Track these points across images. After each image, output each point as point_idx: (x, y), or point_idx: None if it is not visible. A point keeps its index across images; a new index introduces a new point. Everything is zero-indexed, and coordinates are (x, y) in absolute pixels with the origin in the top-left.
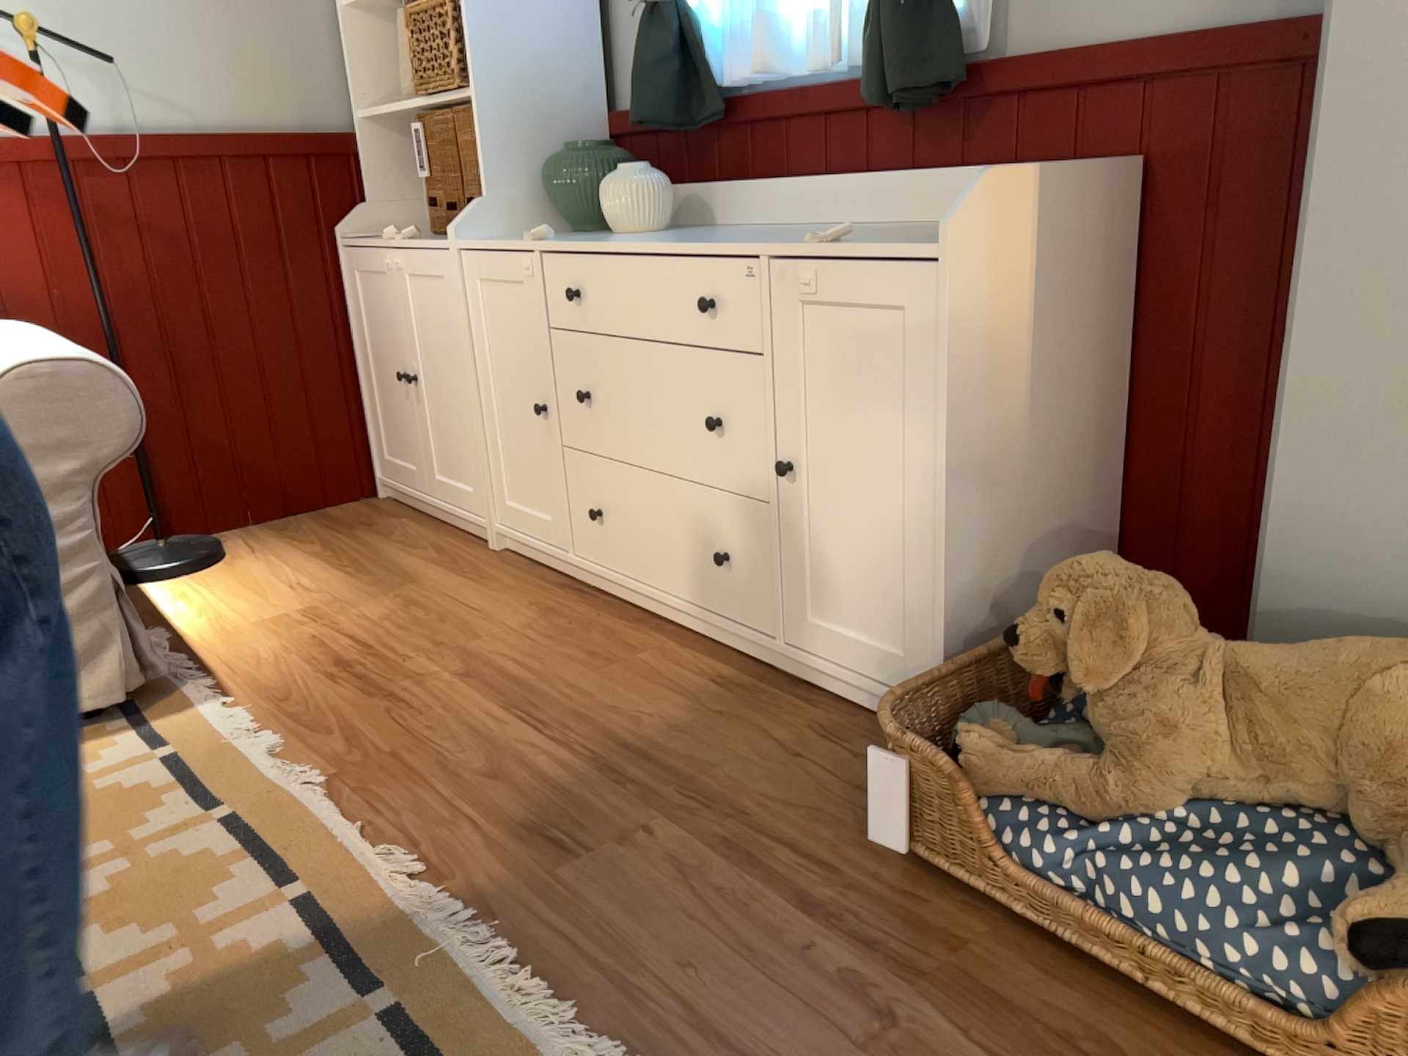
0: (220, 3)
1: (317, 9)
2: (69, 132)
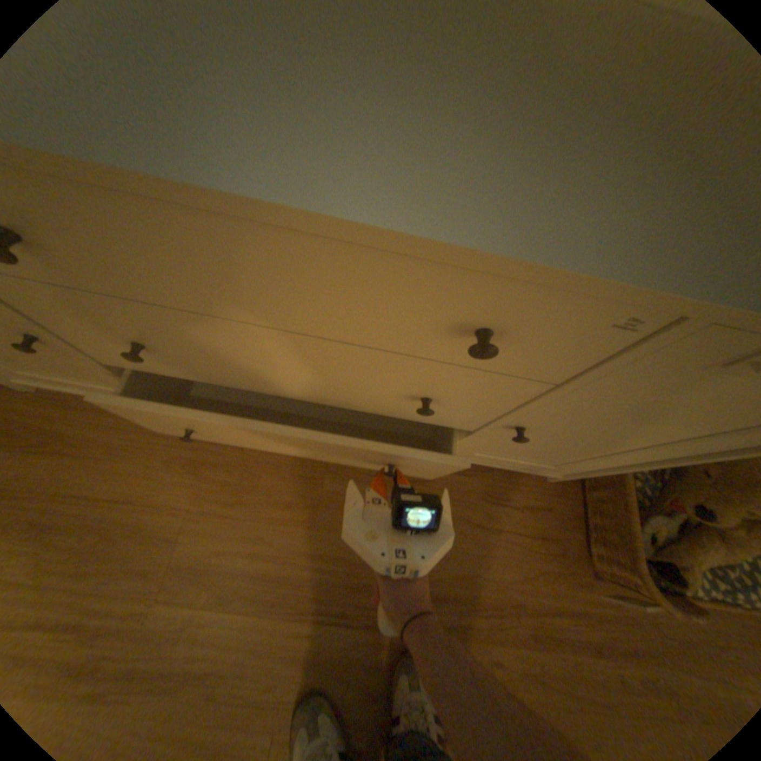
0: None
1: None
2: None
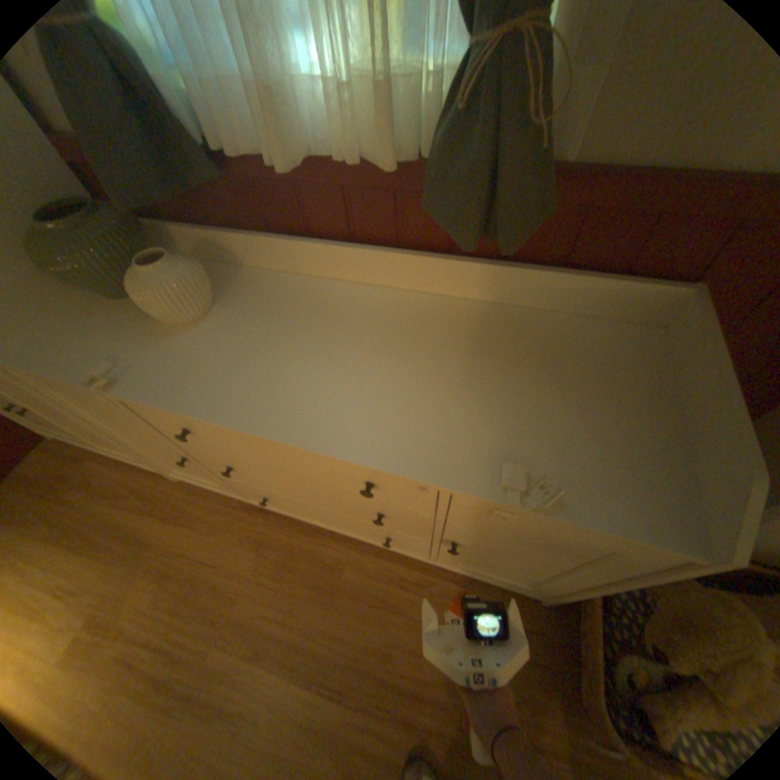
0: None
1: None
2: None
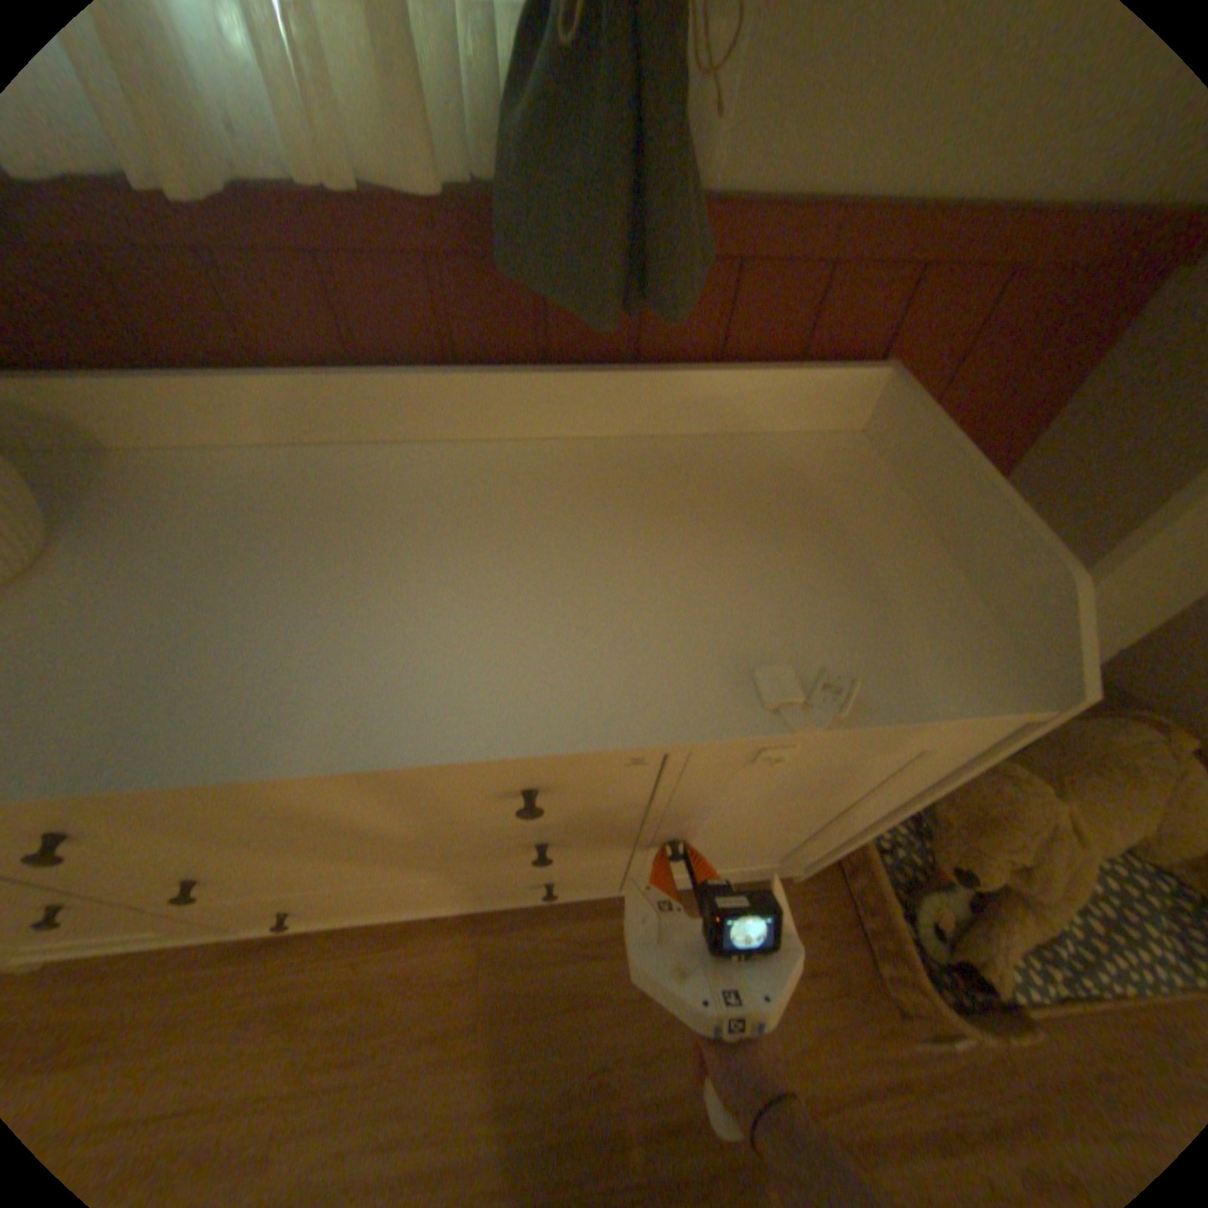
0: None
1: None
2: None
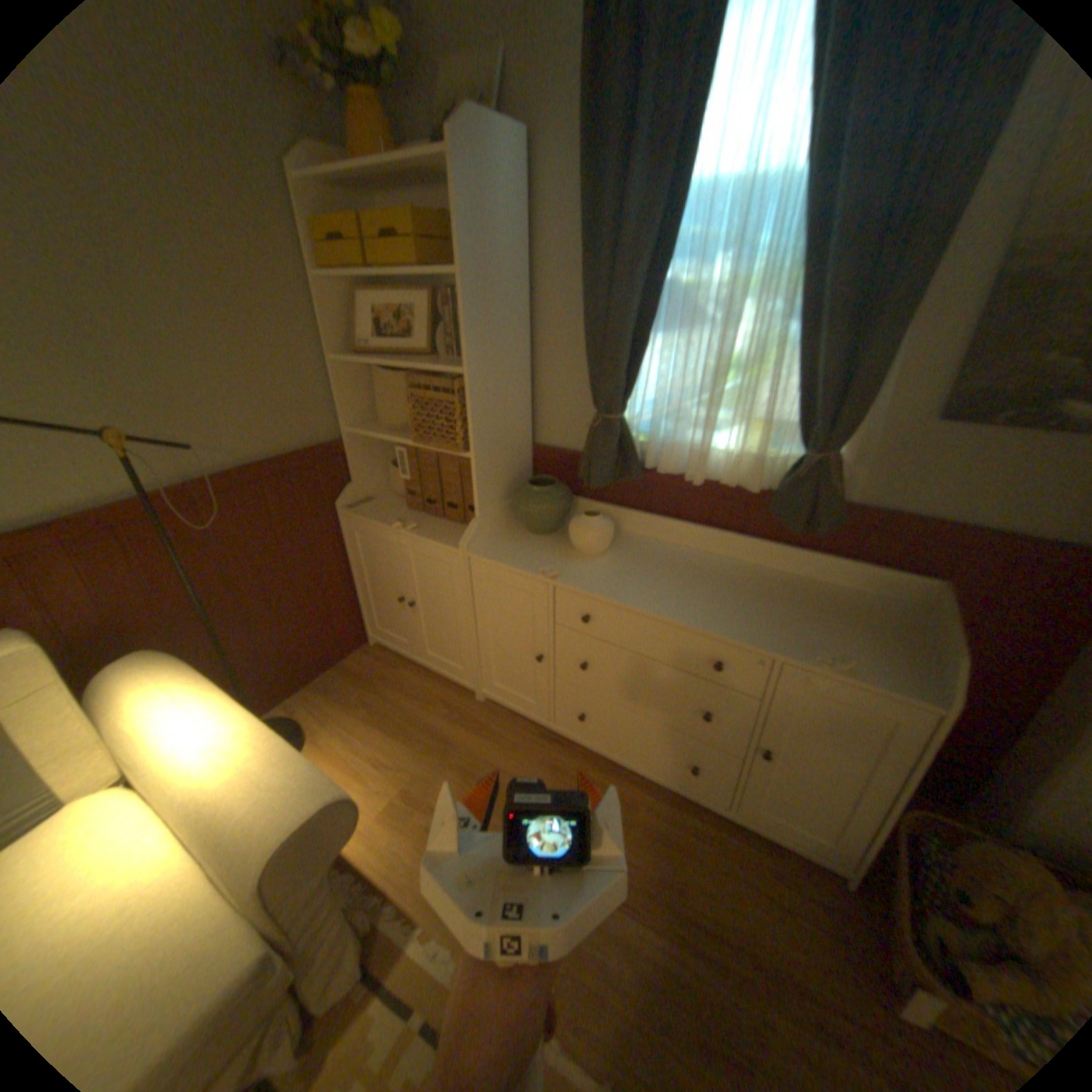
0: (245, 362)
1: (311, 354)
2: (142, 483)
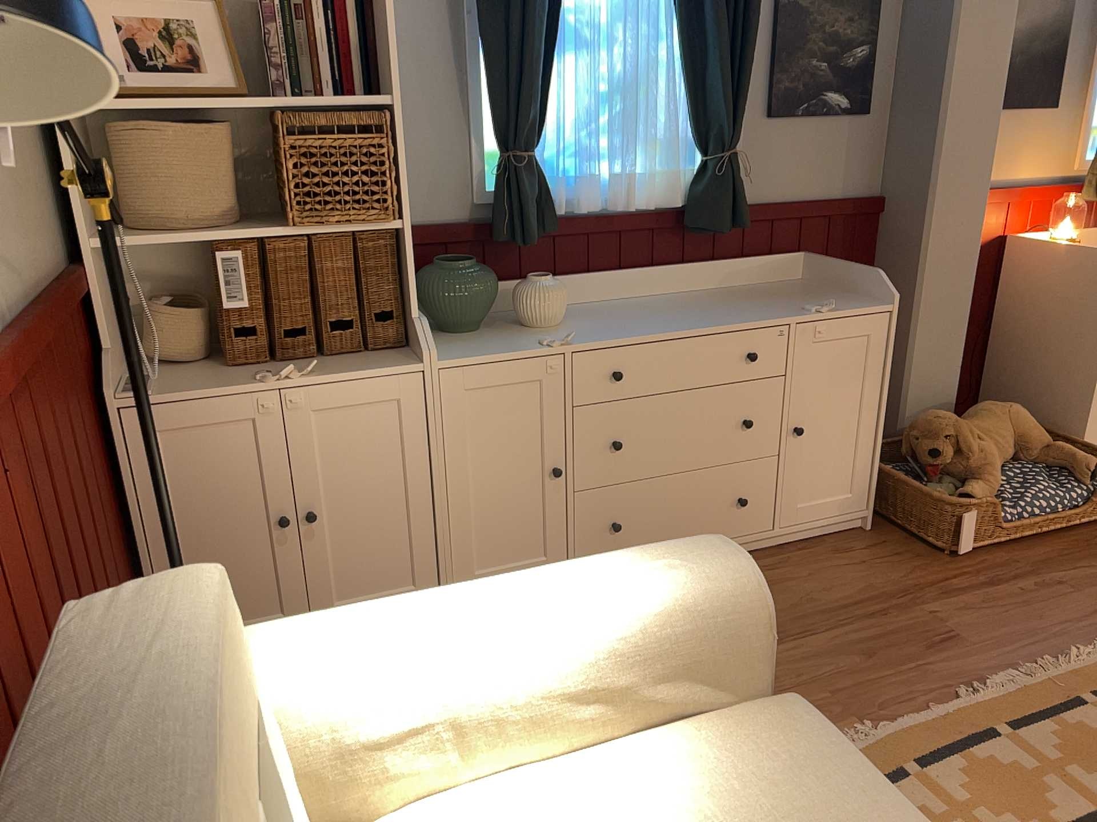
0: None
1: None
2: None
